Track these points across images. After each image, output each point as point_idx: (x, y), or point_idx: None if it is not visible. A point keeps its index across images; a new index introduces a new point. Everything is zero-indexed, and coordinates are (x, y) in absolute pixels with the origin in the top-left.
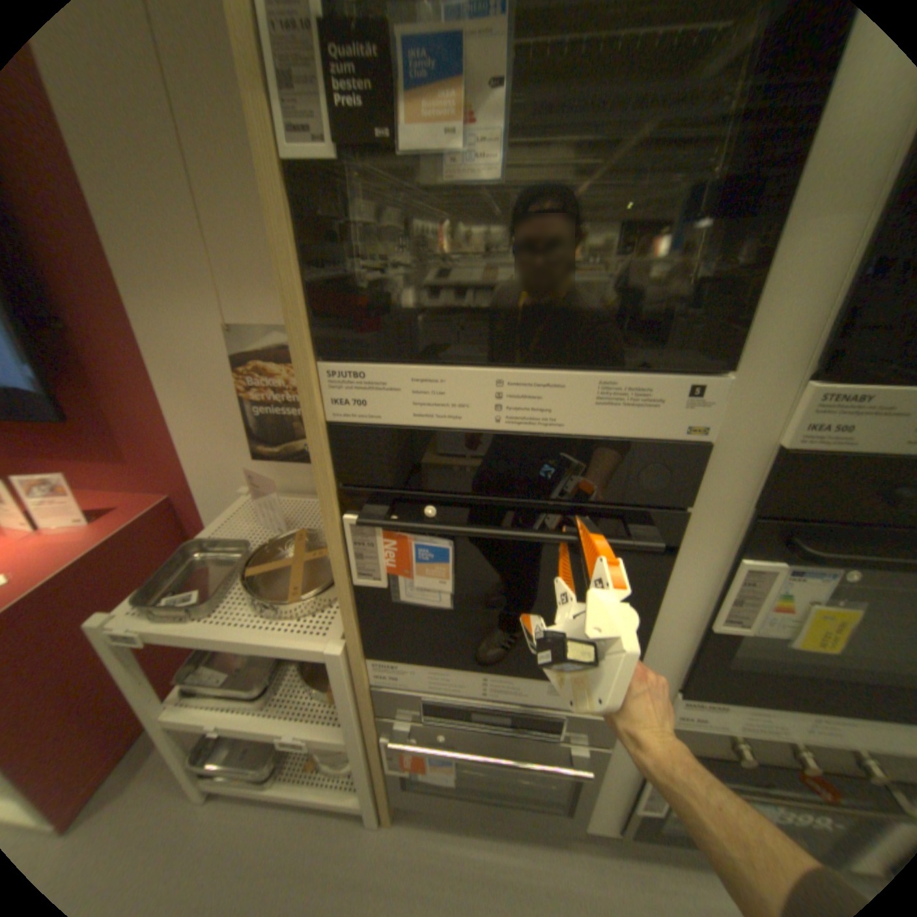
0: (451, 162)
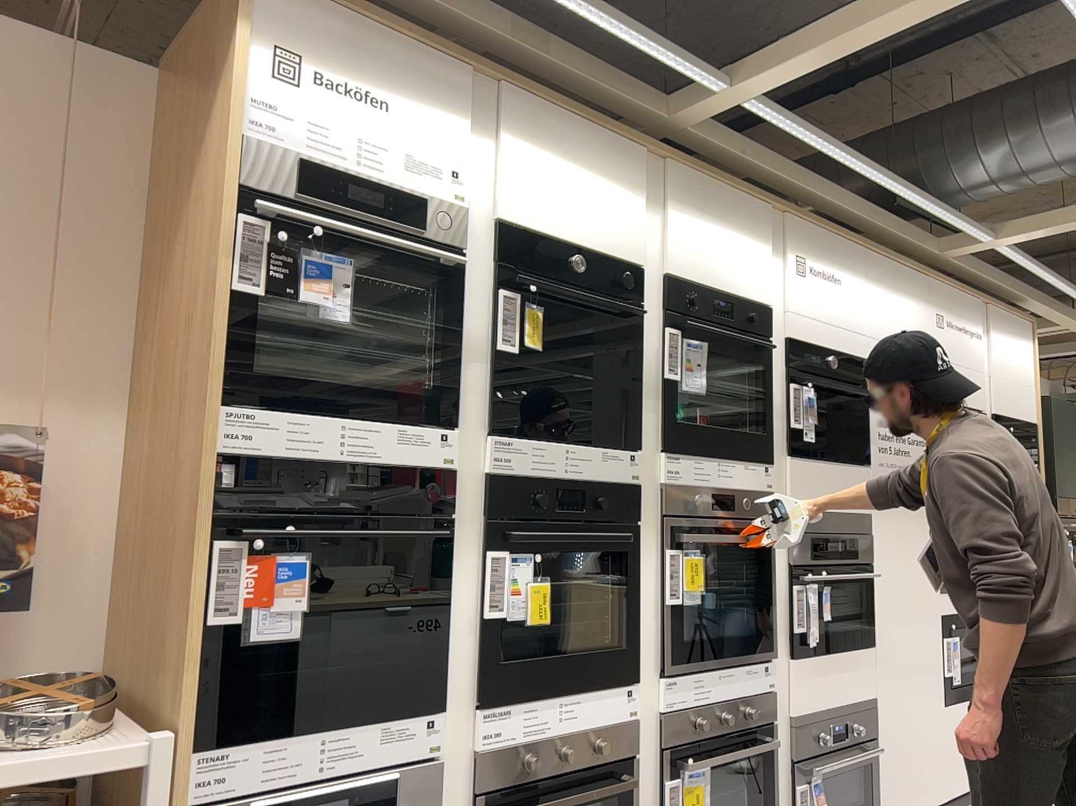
0: (323, 317)
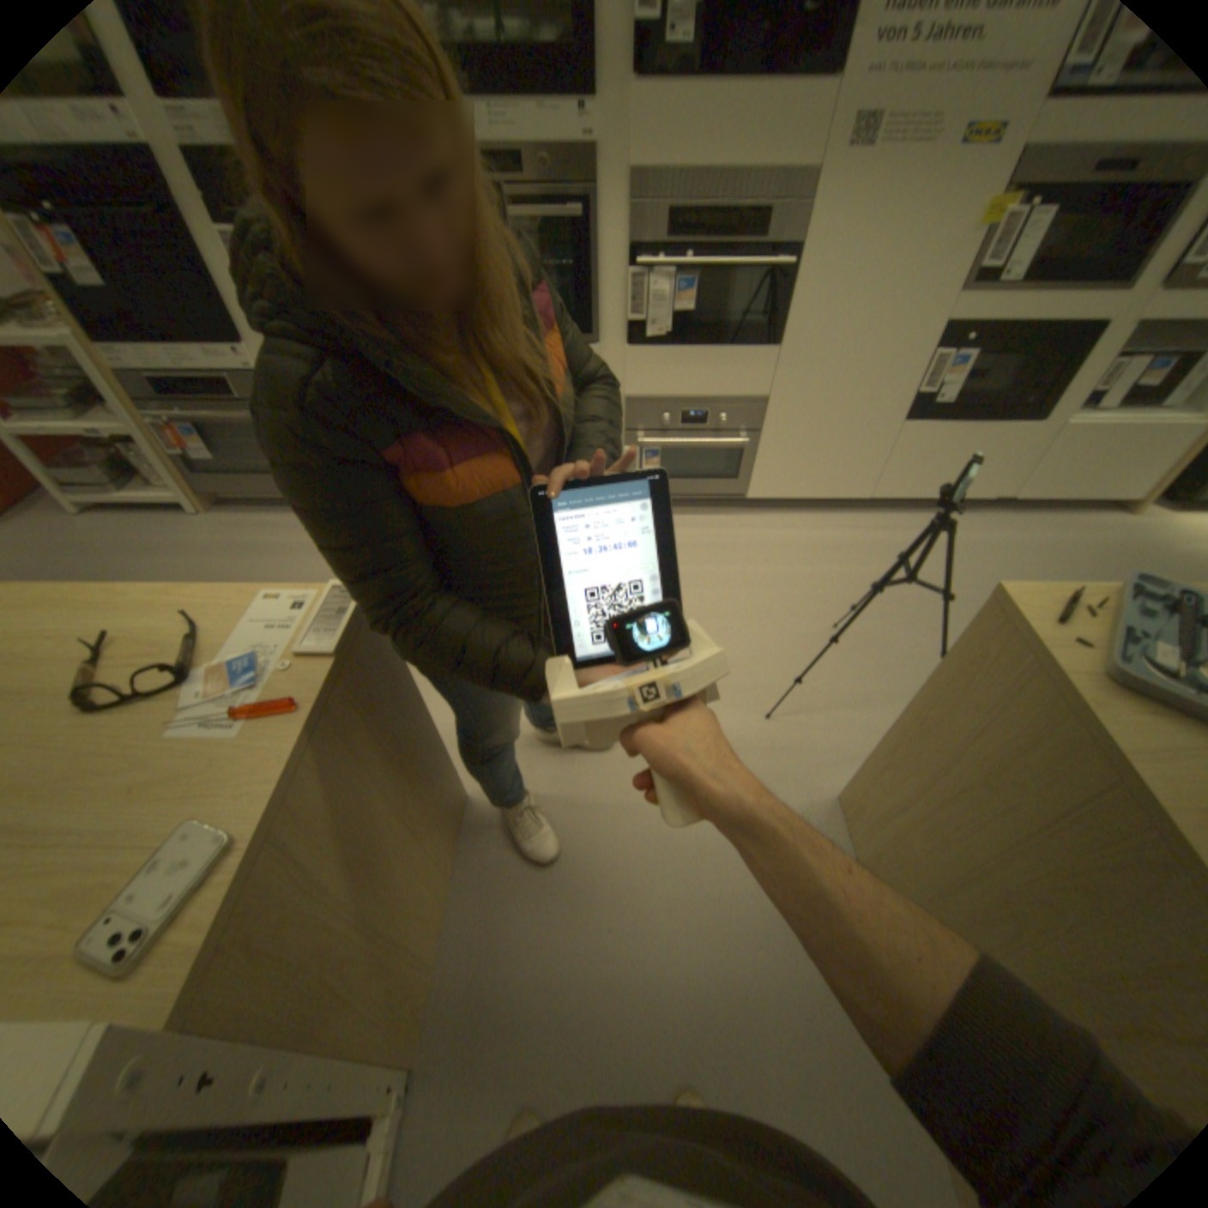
0: None
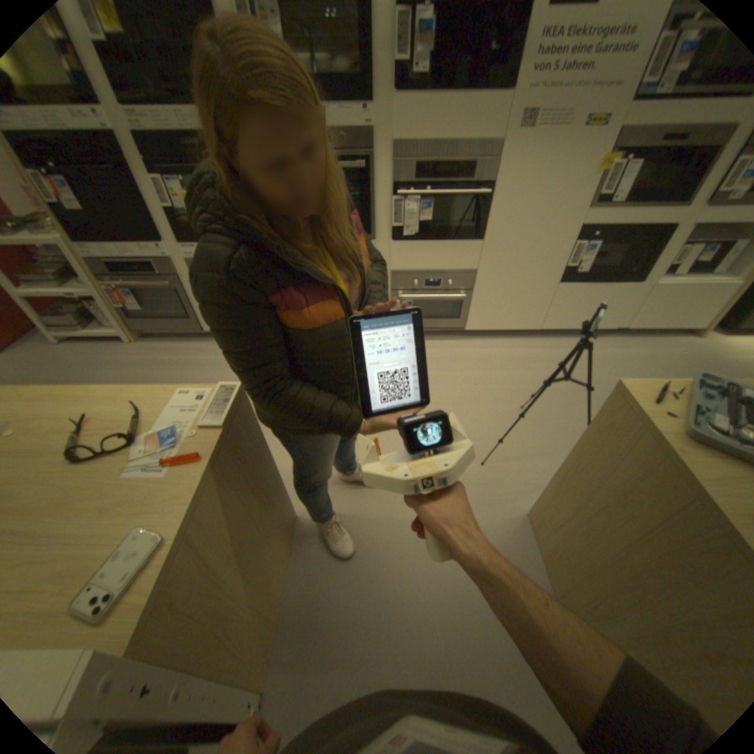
0: None
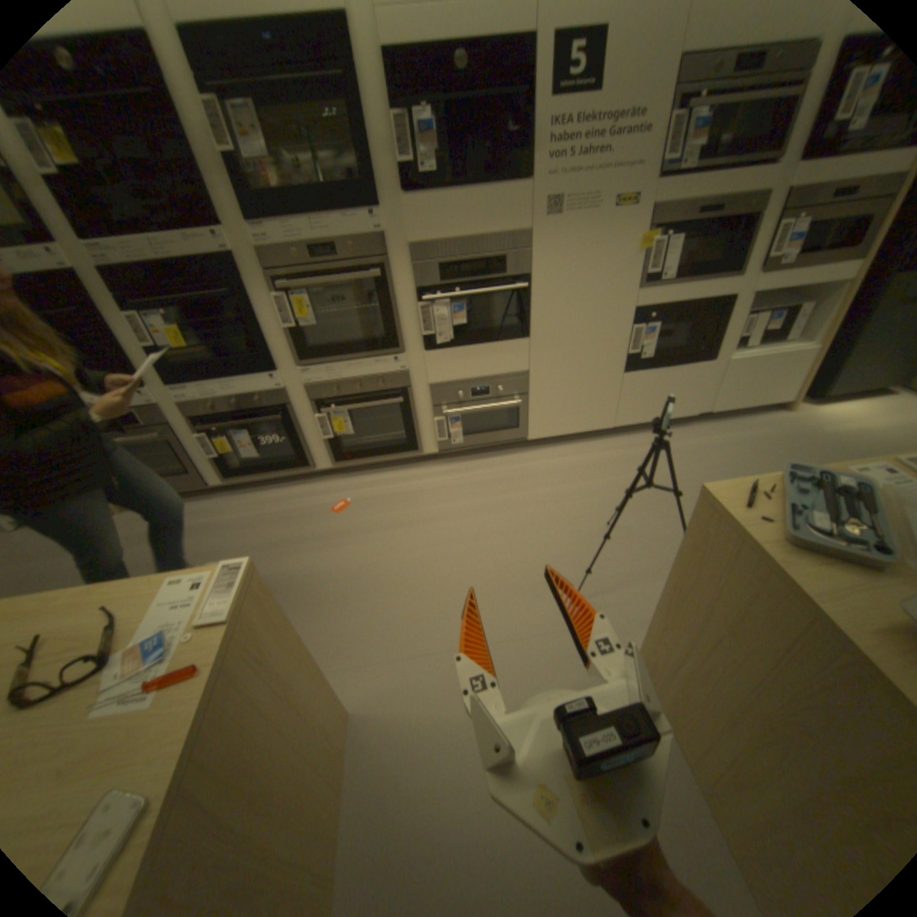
0: None
